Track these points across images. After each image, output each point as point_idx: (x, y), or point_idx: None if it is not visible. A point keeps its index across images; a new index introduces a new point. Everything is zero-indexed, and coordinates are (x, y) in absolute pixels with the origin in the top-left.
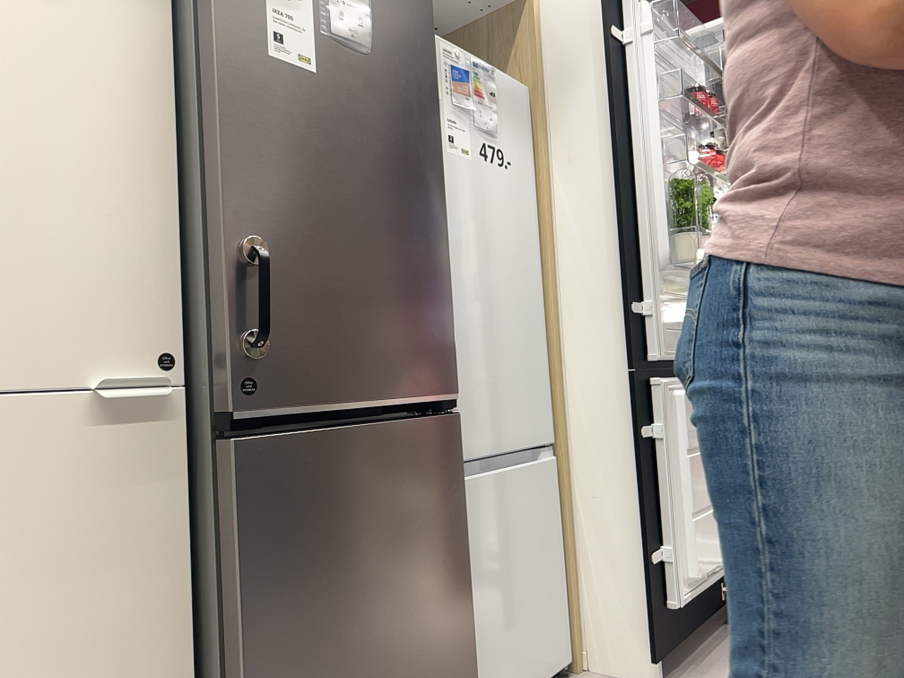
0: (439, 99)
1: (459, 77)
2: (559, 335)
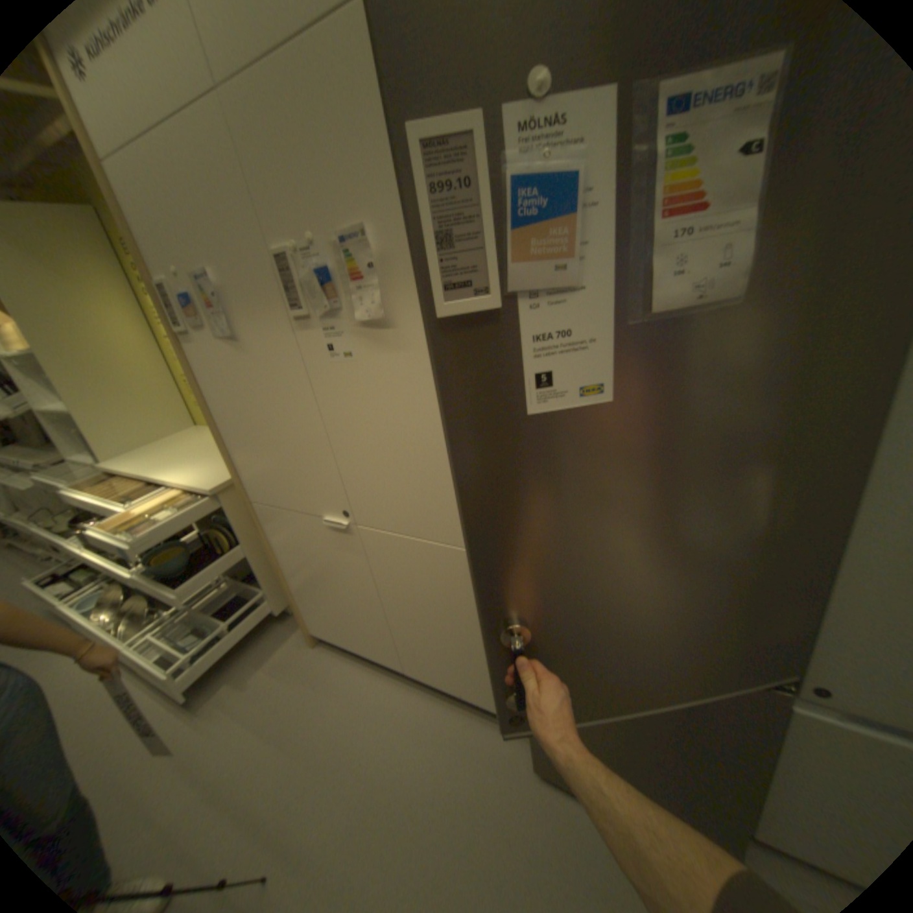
0: None
1: None
2: None
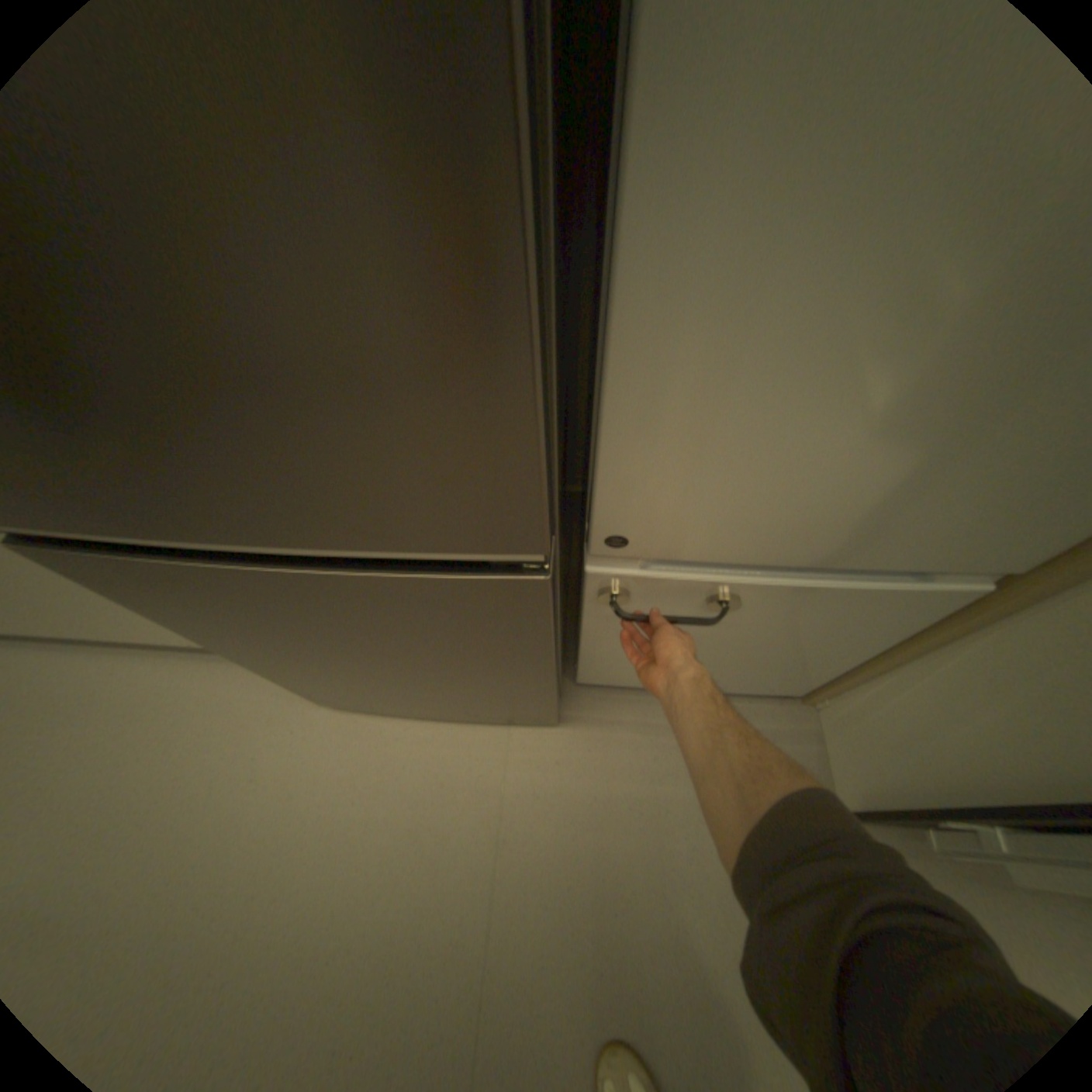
0: None
1: None
2: None
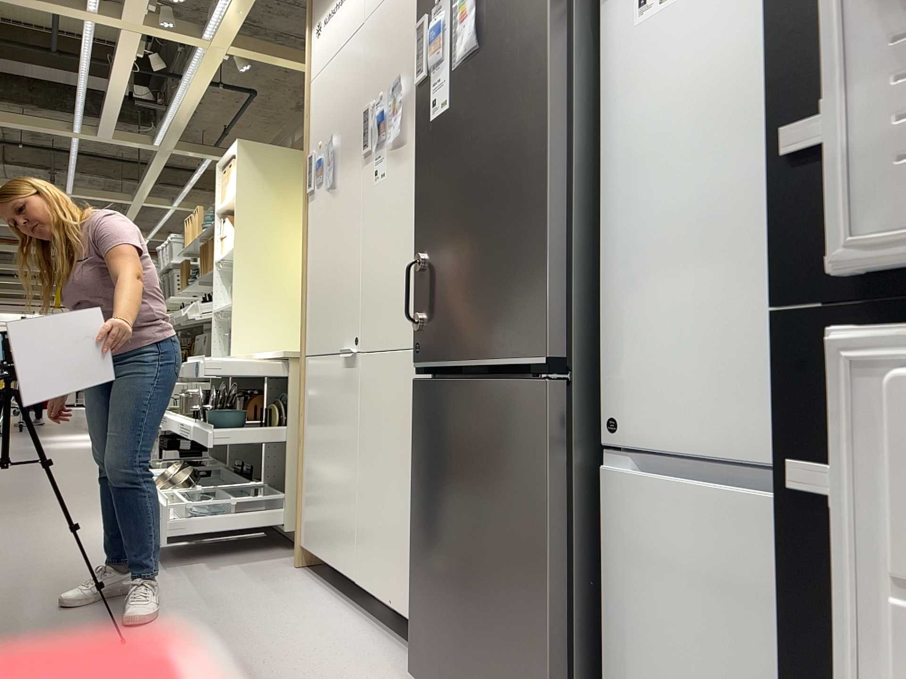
0: None
1: None
2: None
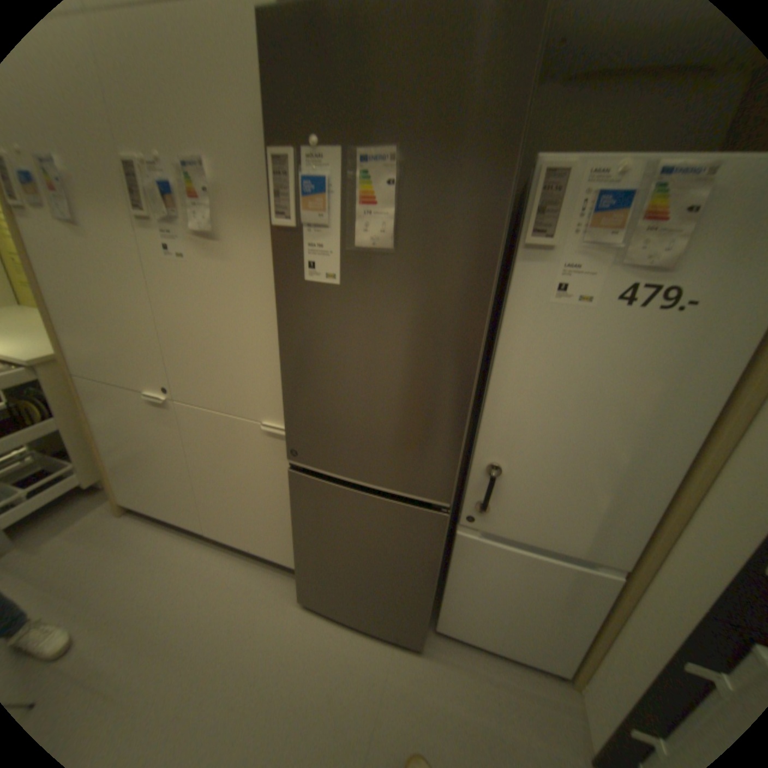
0: (555, 242)
1: (609, 203)
2: (694, 500)
